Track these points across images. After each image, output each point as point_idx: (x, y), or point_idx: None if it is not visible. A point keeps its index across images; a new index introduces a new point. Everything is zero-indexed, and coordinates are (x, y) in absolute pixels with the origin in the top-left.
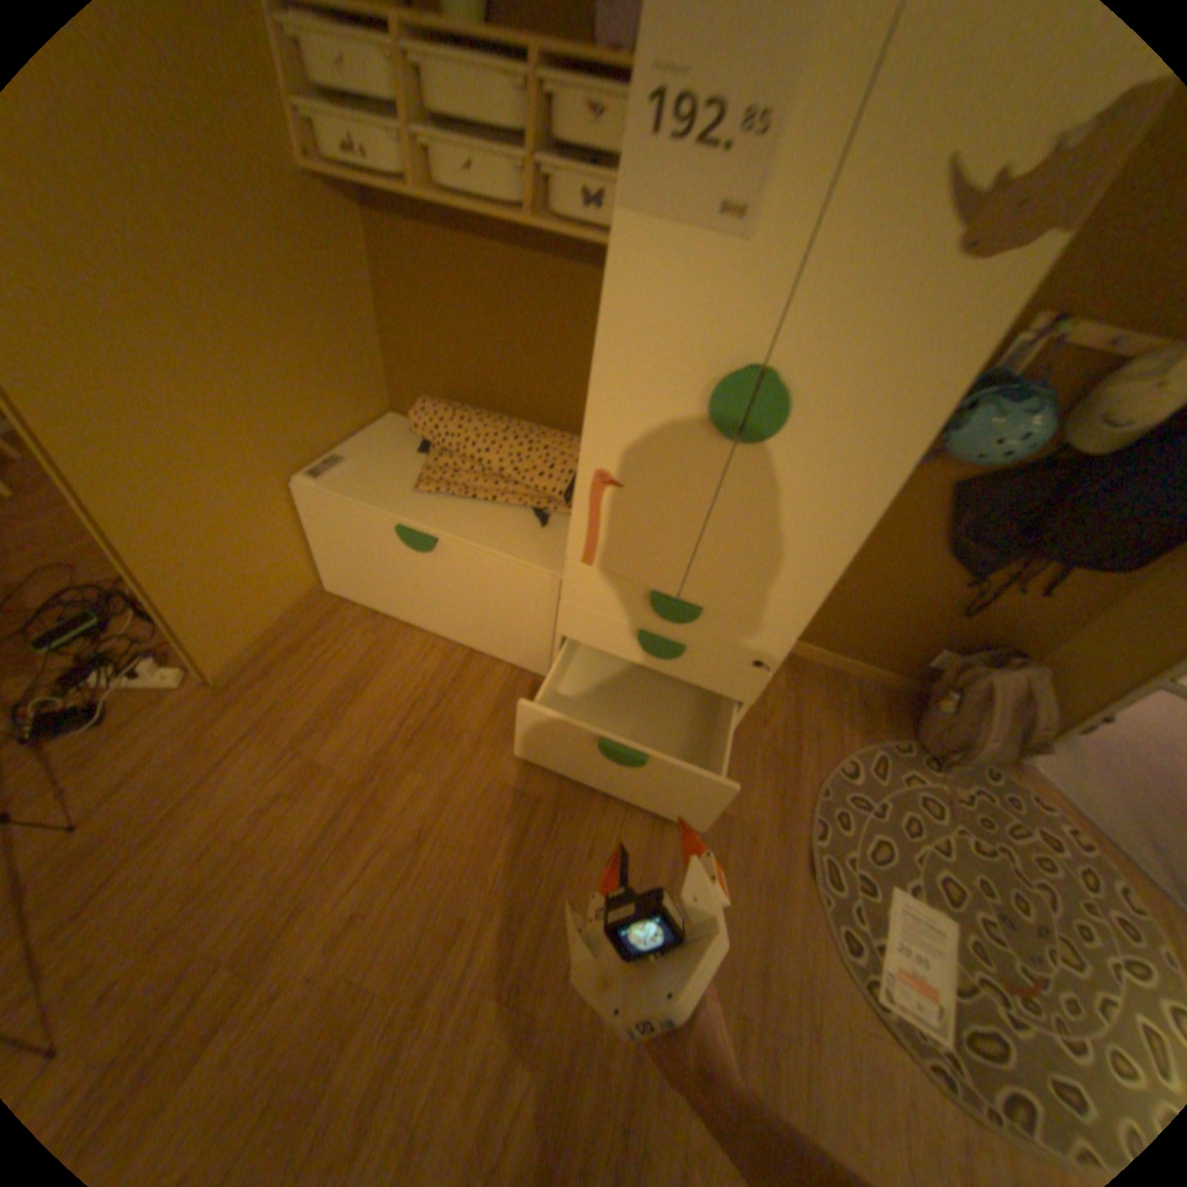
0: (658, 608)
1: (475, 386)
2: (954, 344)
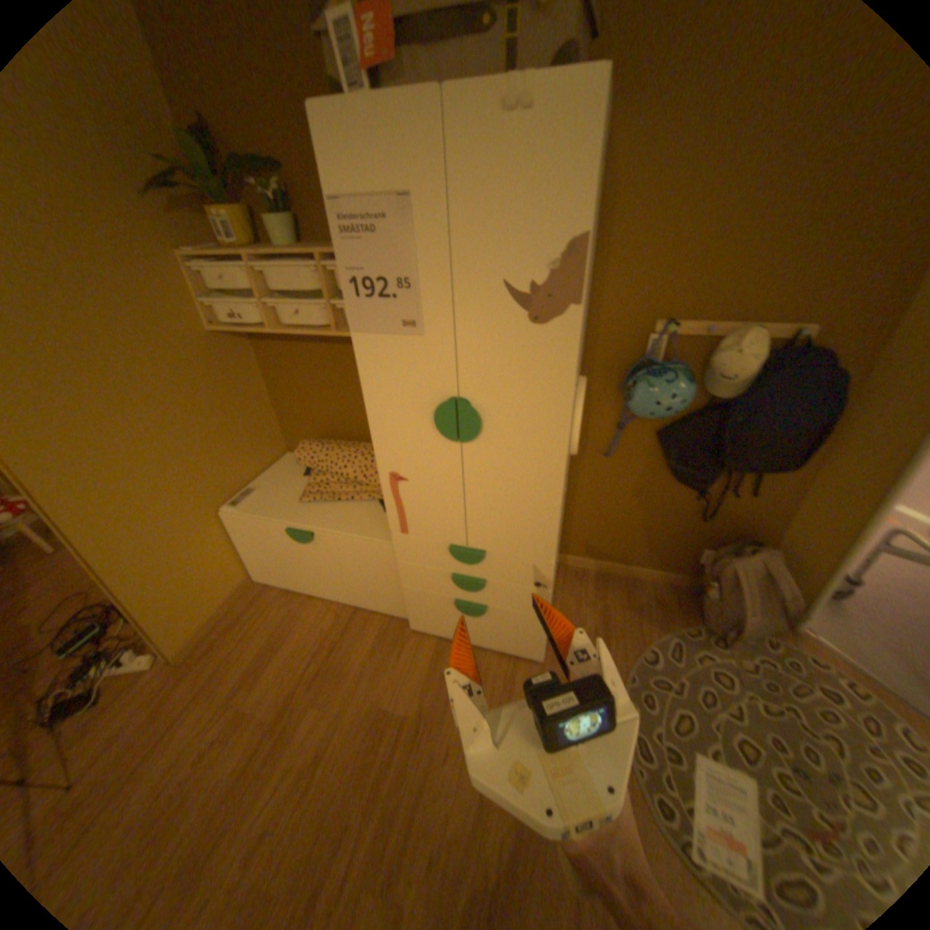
0: (456, 556)
1: (336, 427)
2: (553, 368)
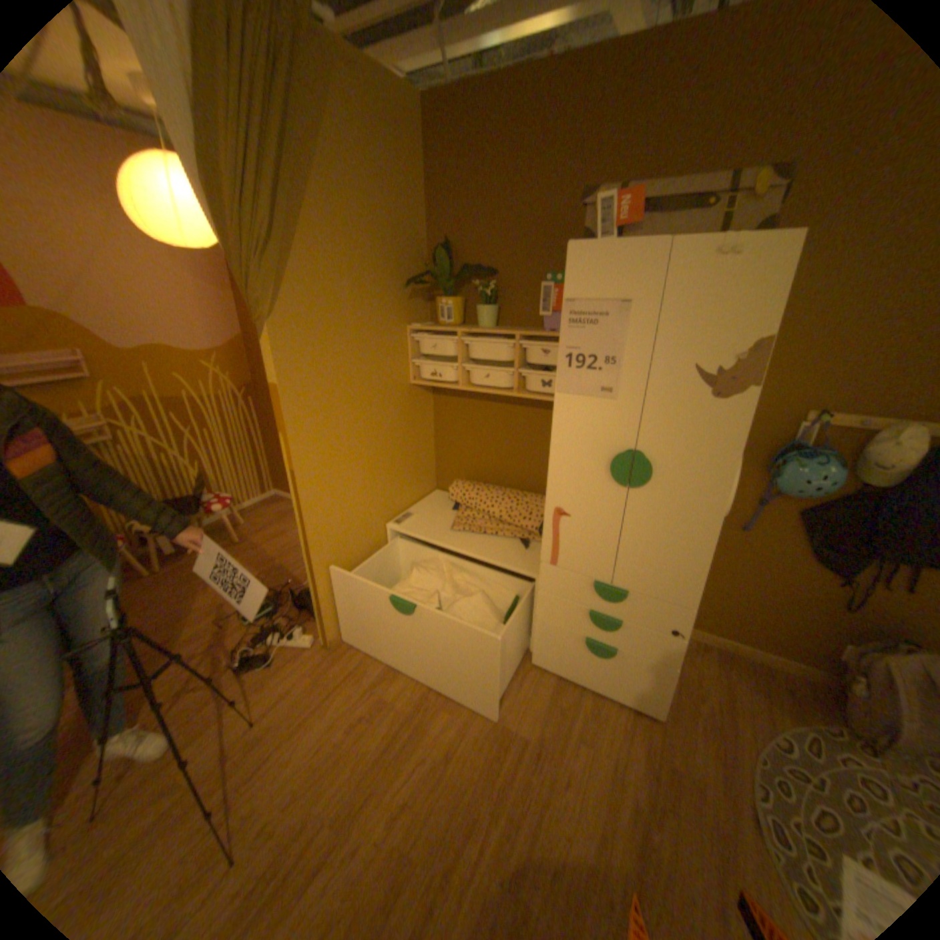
0: (600, 592)
1: (484, 472)
2: (726, 433)
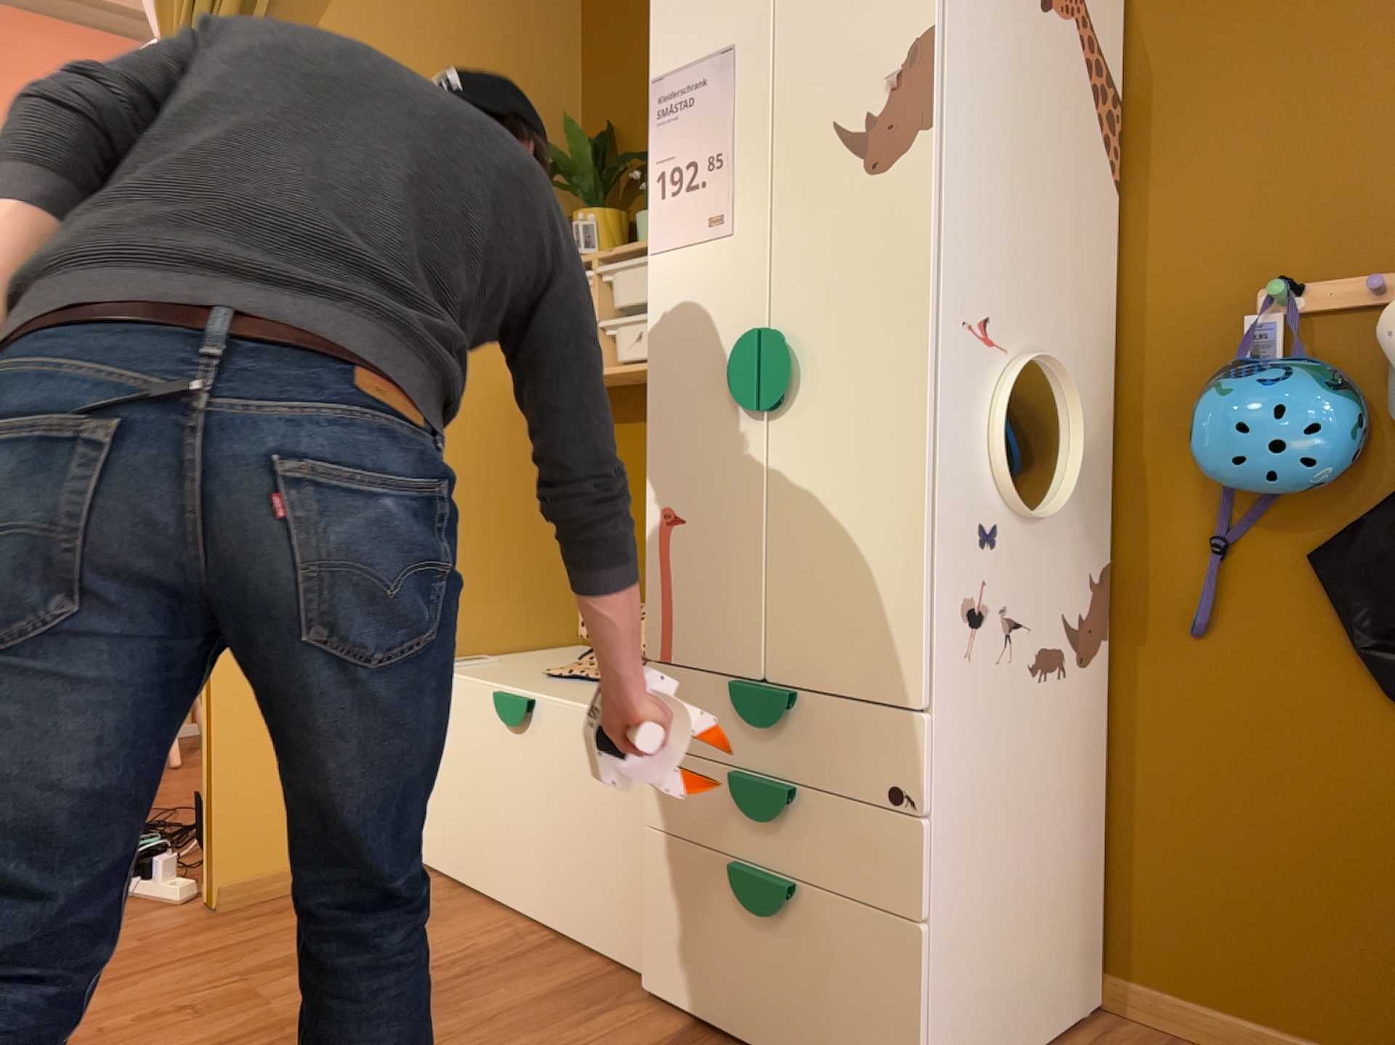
0: (740, 702)
1: None
2: (900, 238)
